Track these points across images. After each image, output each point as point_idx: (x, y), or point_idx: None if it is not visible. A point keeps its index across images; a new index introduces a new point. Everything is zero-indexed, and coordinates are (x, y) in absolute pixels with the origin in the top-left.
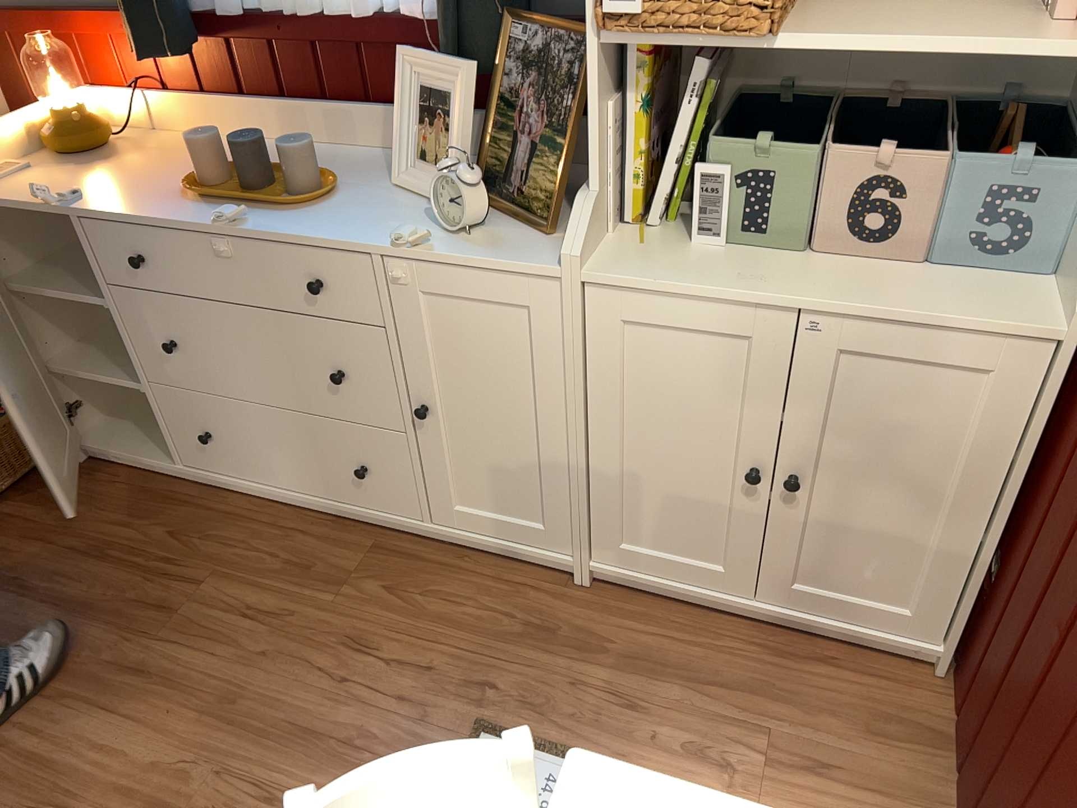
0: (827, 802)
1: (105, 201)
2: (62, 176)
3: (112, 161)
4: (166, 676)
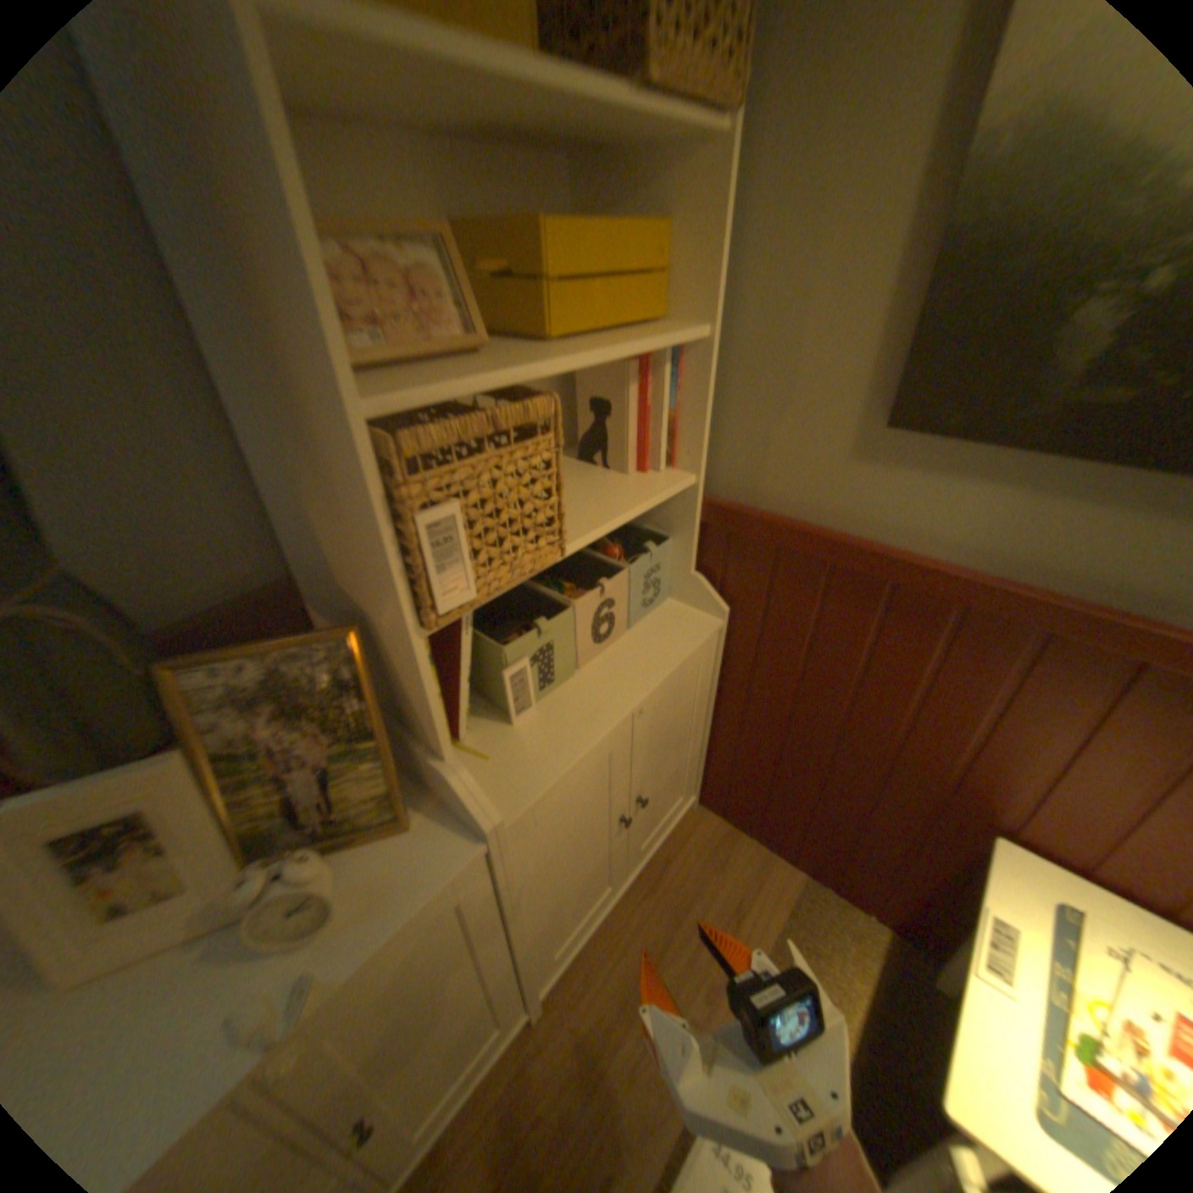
0: (767, 925)
1: None
2: None
3: None
4: None
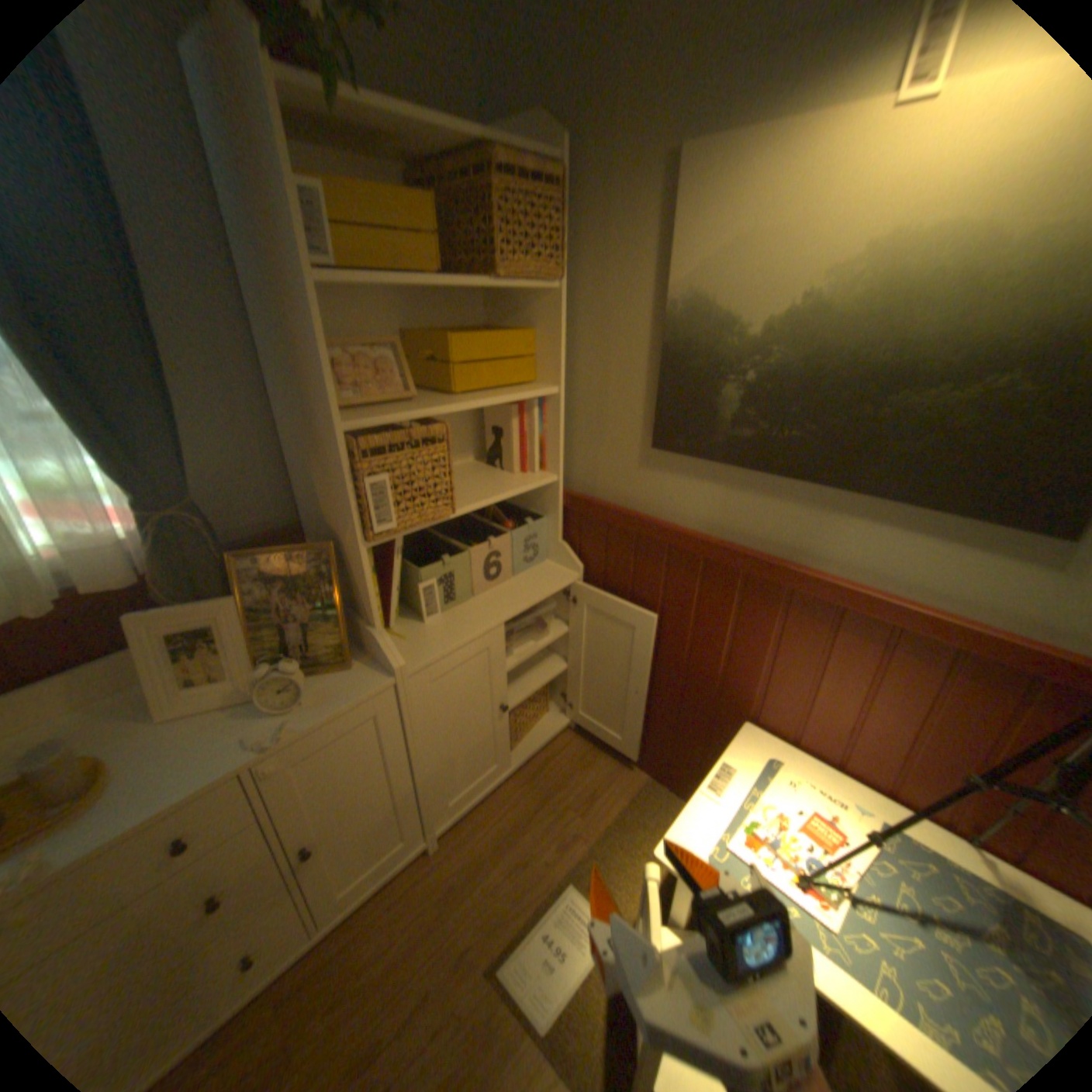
0: (611, 807)
1: None
2: None
3: None
4: None
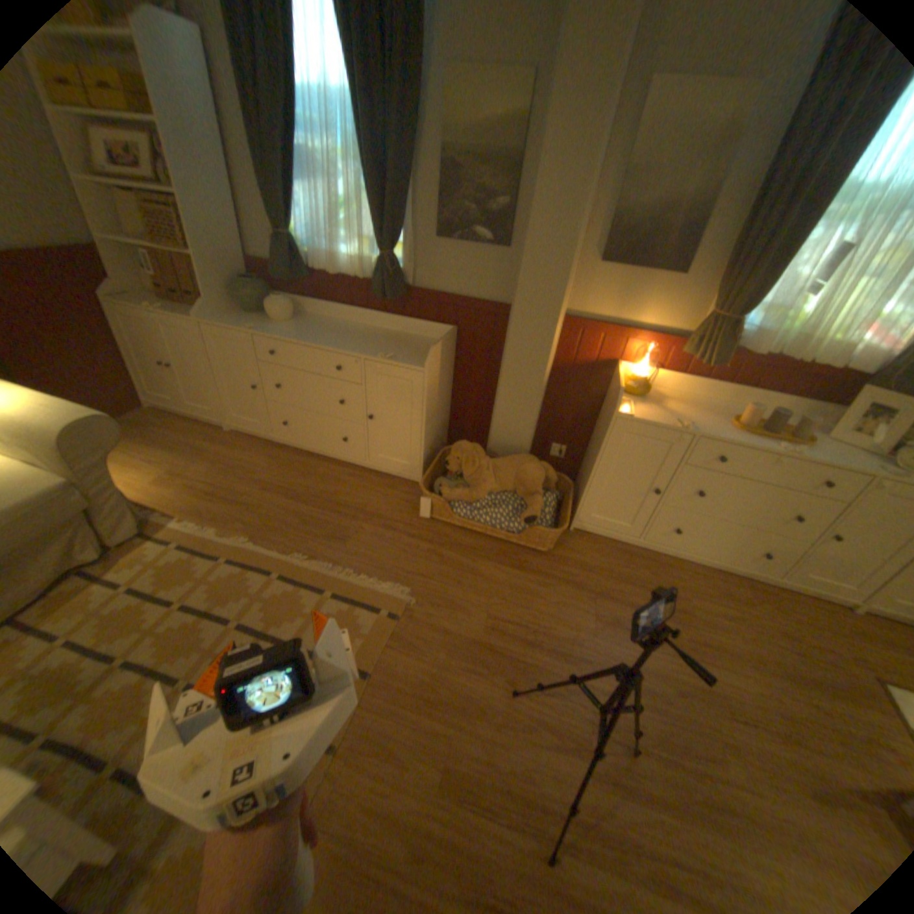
0: None
1: (699, 426)
2: (647, 406)
3: (654, 400)
4: (721, 652)
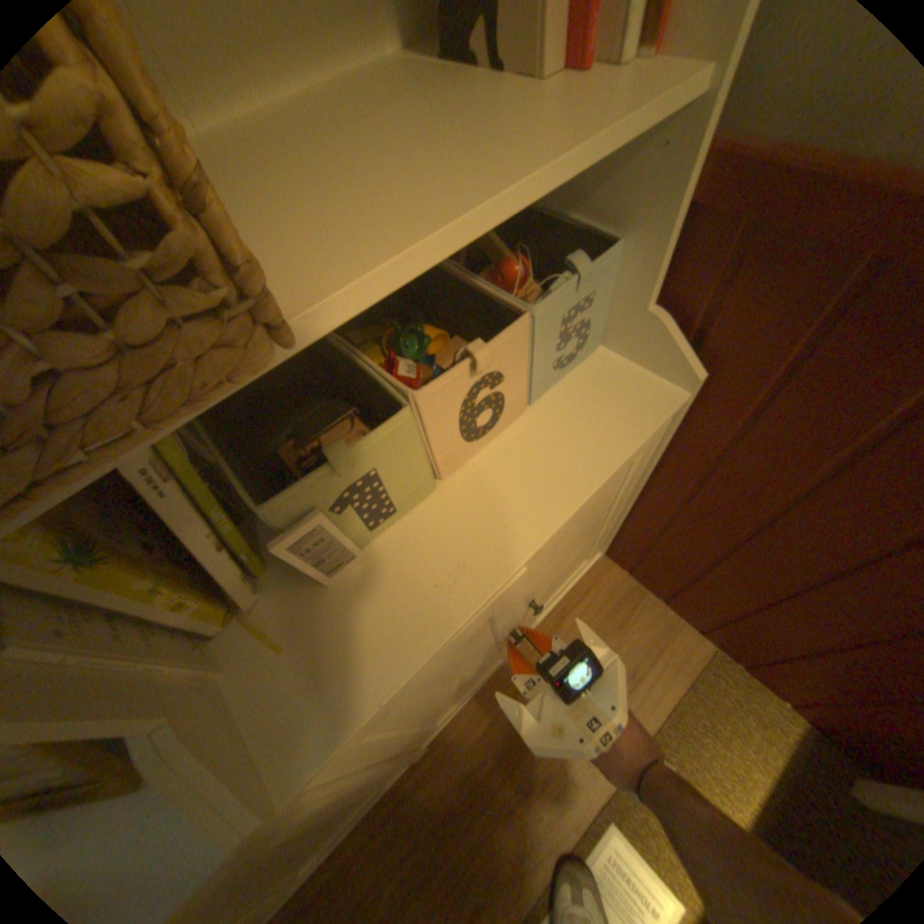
0: (663, 694)
1: None
2: None
3: None
4: None
